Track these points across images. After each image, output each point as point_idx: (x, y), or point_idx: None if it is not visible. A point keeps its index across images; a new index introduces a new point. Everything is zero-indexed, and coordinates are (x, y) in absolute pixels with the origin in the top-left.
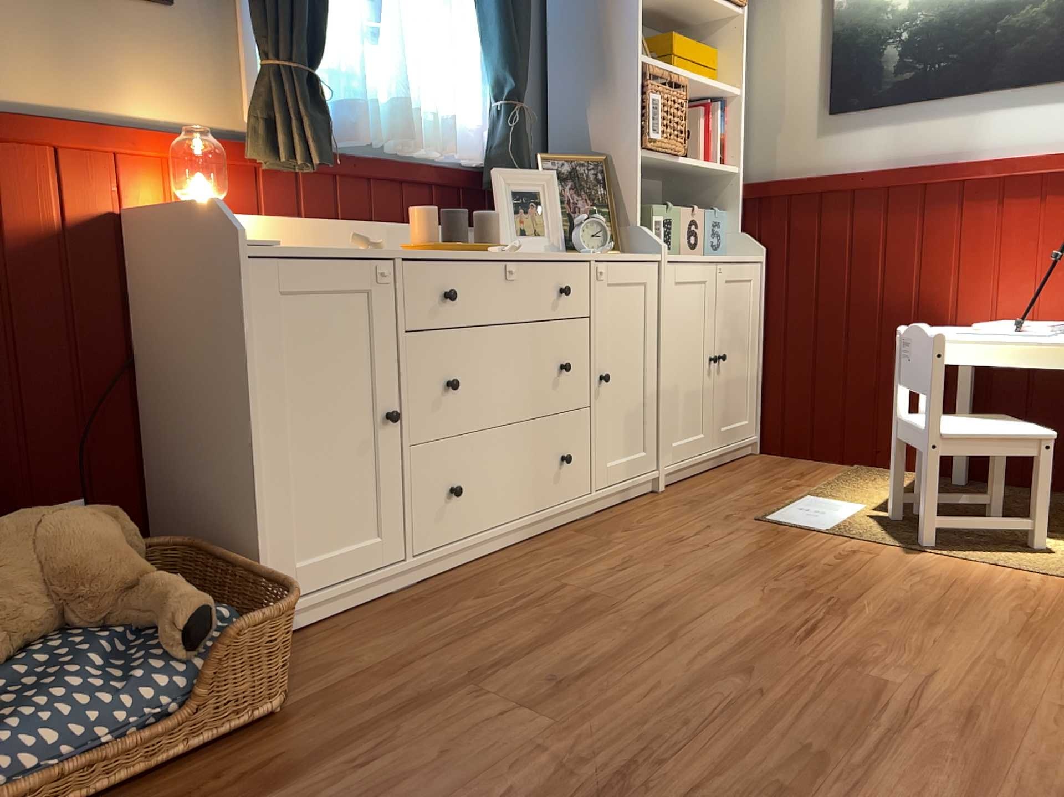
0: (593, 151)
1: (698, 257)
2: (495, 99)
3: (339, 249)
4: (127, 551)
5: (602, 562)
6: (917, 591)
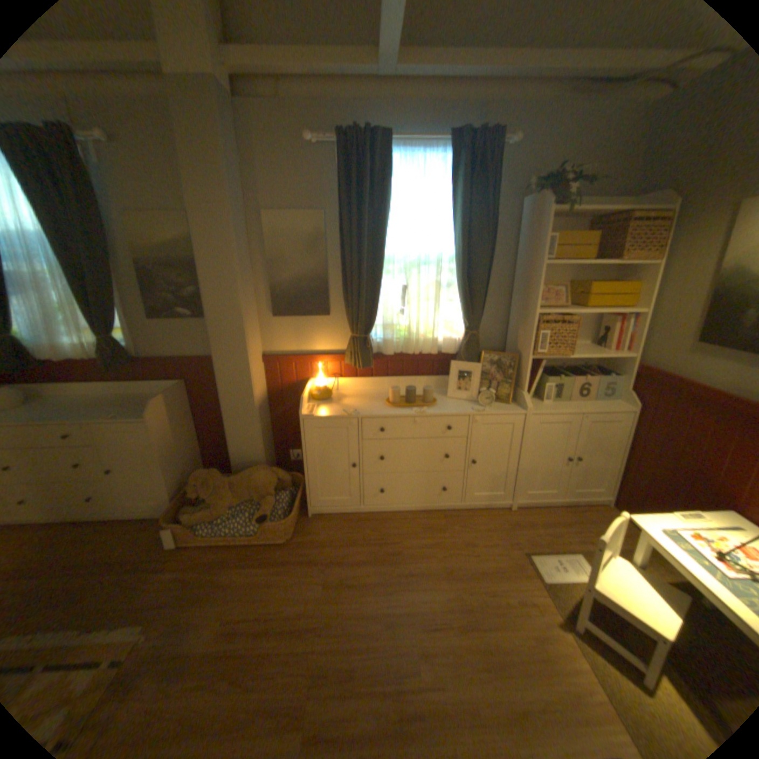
0: (517, 348)
1: (577, 406)
2: (464, 327)
3: (343, 412)
4: (272, 485)
5: (428, 539)
6: (519, 652)
